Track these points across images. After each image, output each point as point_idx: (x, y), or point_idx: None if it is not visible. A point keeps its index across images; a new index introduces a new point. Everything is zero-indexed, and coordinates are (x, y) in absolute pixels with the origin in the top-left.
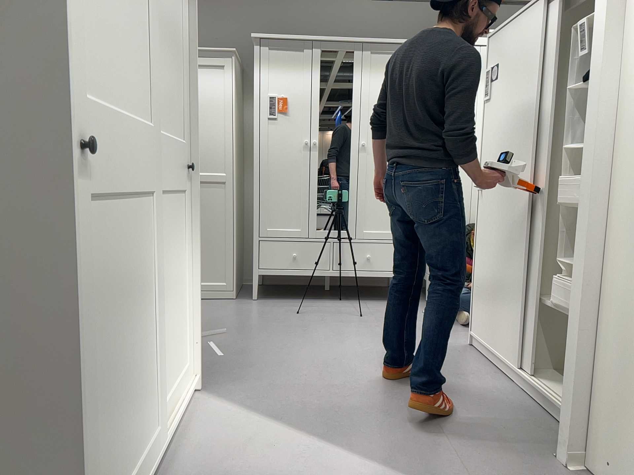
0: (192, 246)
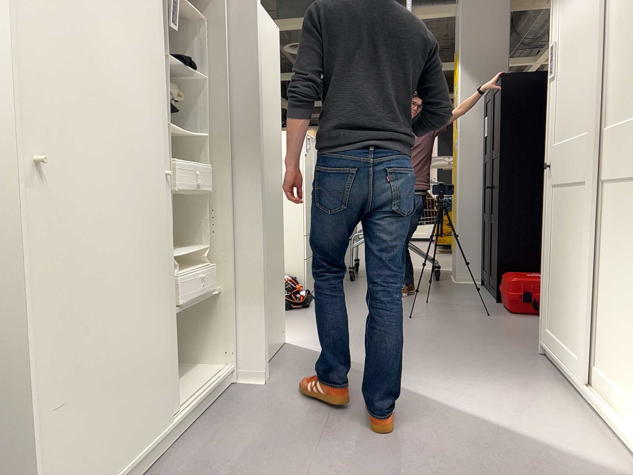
0: None
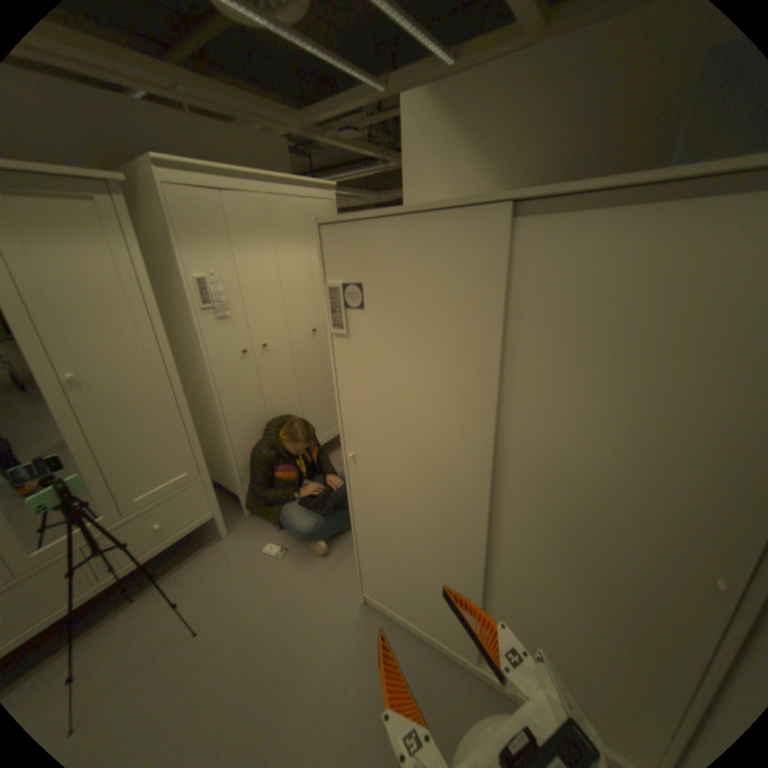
0: None
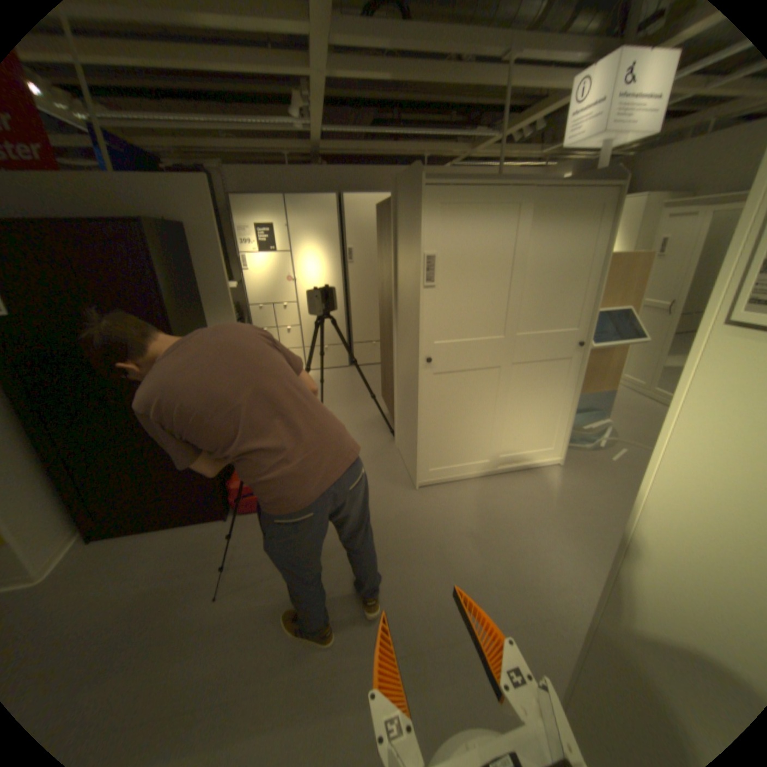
0: (577, 389)
